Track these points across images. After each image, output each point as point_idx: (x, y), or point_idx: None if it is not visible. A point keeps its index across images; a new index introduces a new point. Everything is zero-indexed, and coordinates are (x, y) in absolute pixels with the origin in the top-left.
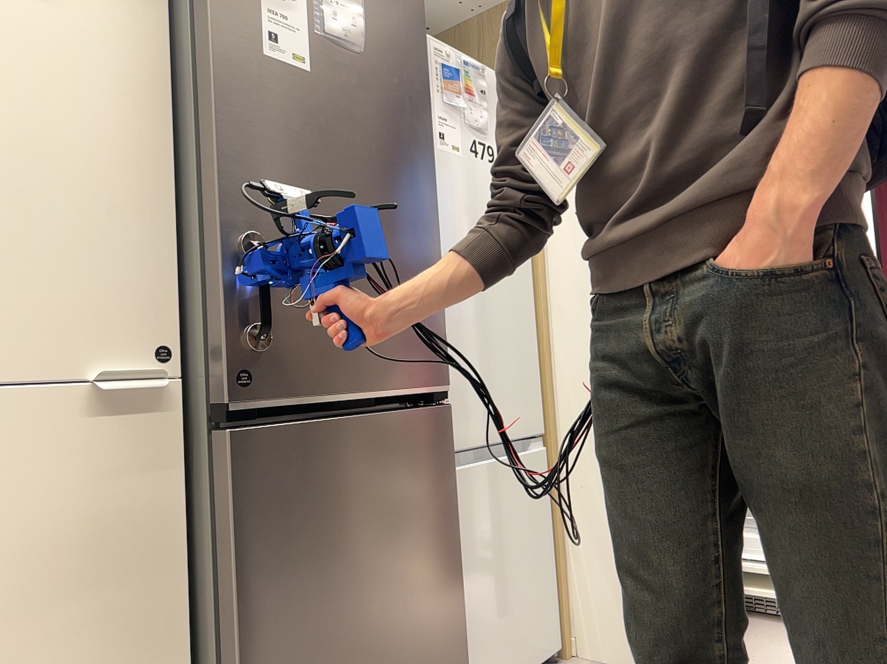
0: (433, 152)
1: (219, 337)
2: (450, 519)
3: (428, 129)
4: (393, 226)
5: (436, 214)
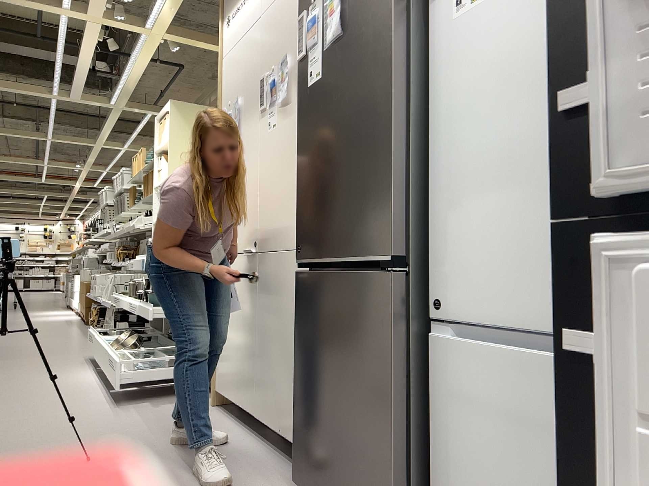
0: (392, 56)
1: (297, 230)
2: (386, 368)
3: (389, 40)
4: (357, 141)
5: (391, 110)
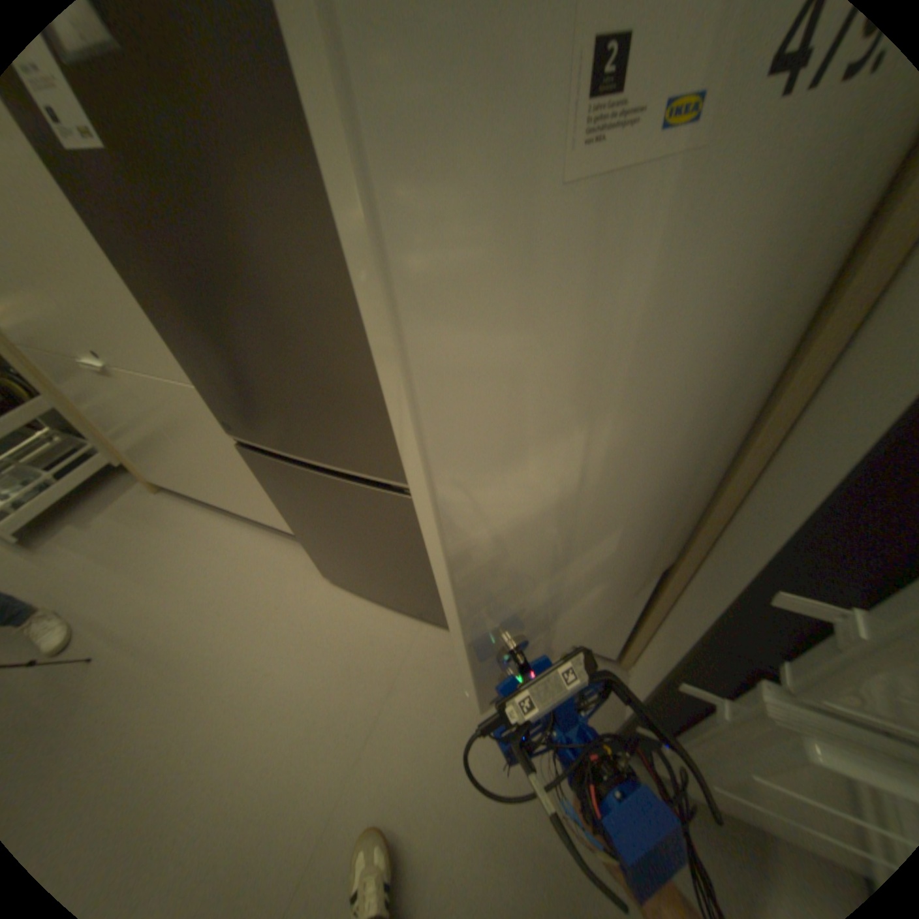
0: (323, 200)
1: (203, 398)
2: (415, 550)
3: (300, 151)
4: (287, 333)
5: (353, 311)
